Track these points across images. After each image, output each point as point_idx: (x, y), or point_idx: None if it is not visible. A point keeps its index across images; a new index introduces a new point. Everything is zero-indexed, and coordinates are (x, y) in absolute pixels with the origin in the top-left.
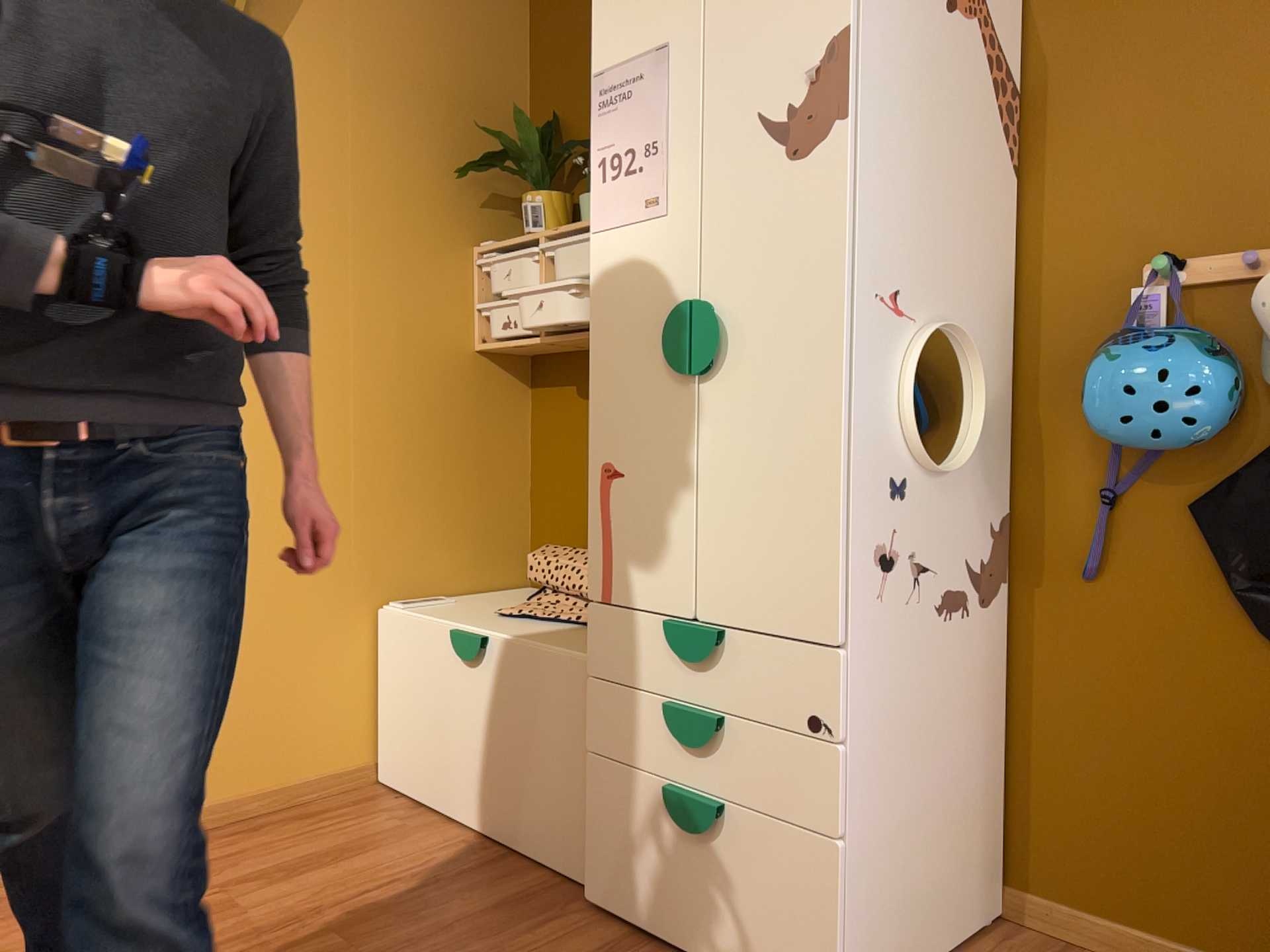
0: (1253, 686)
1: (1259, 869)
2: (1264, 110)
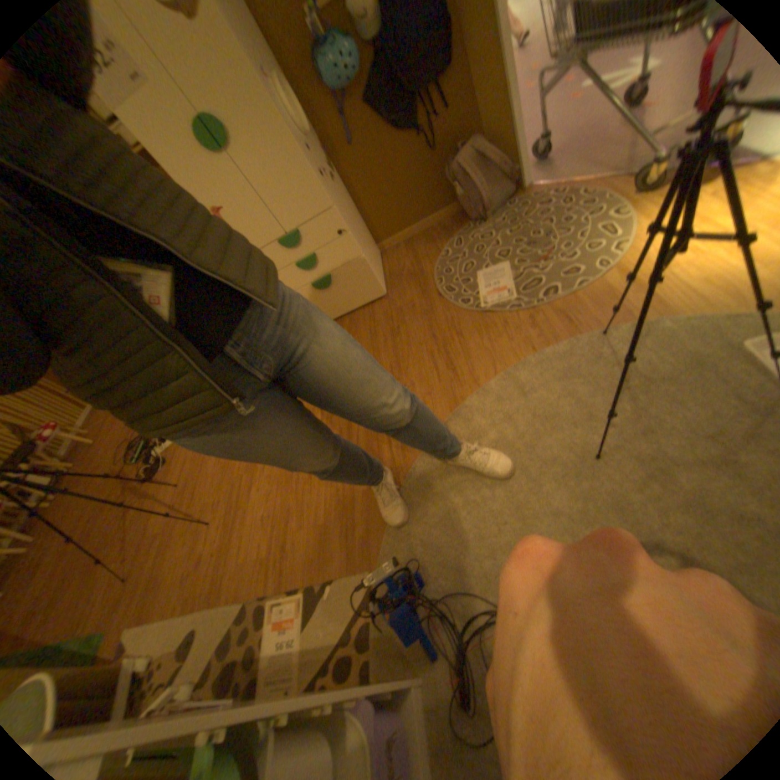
0: (400, 145)
1: (421, 192)
2: None
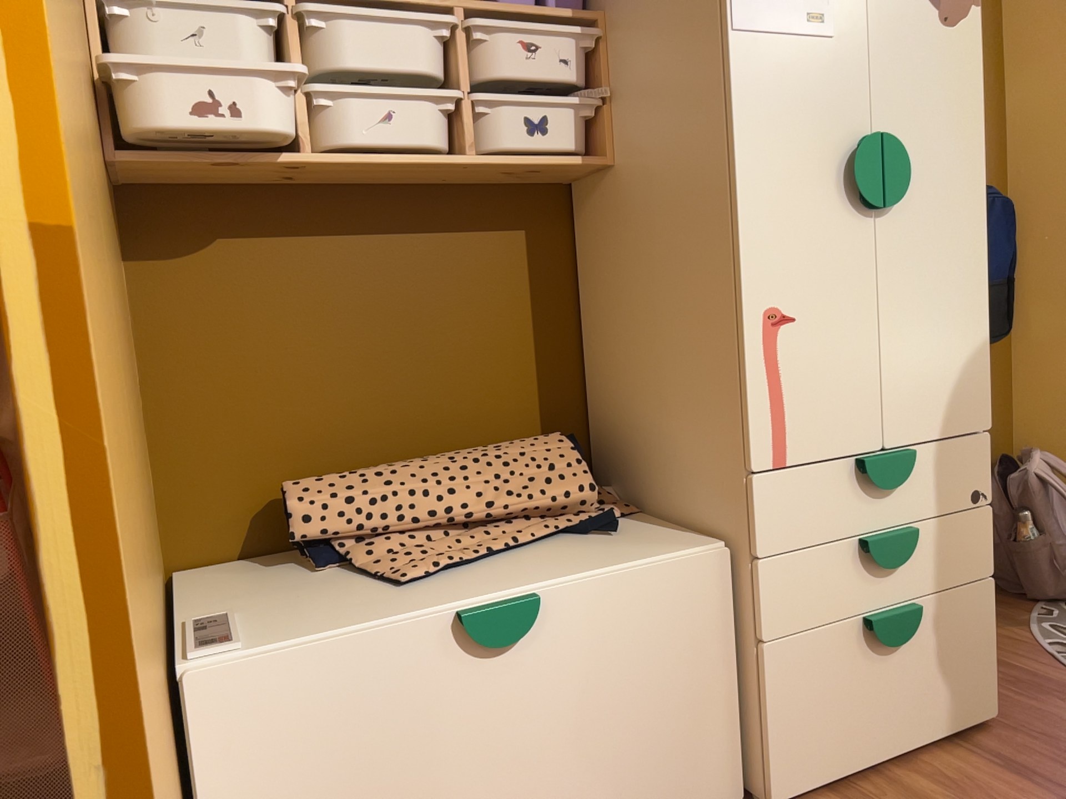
0: None
1: None
2: None
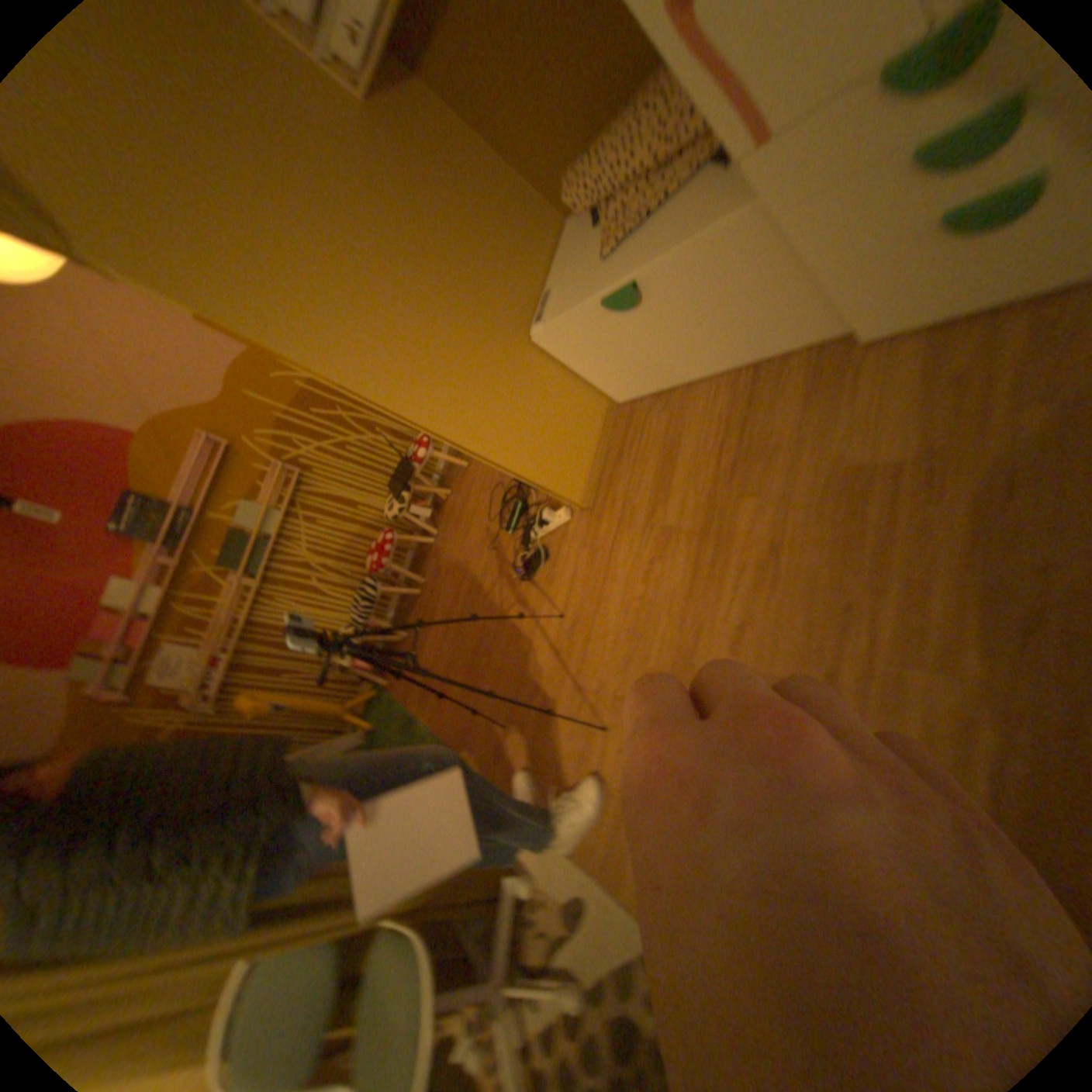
0: None
1: None
2: None
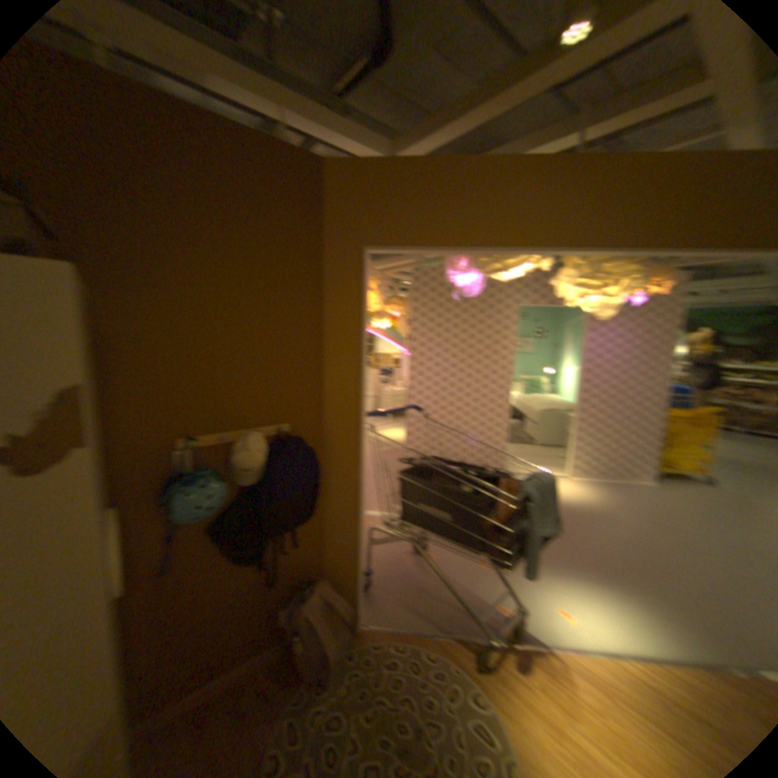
0: (227, 582)
1: (233, 637)
2: (218, 379)
